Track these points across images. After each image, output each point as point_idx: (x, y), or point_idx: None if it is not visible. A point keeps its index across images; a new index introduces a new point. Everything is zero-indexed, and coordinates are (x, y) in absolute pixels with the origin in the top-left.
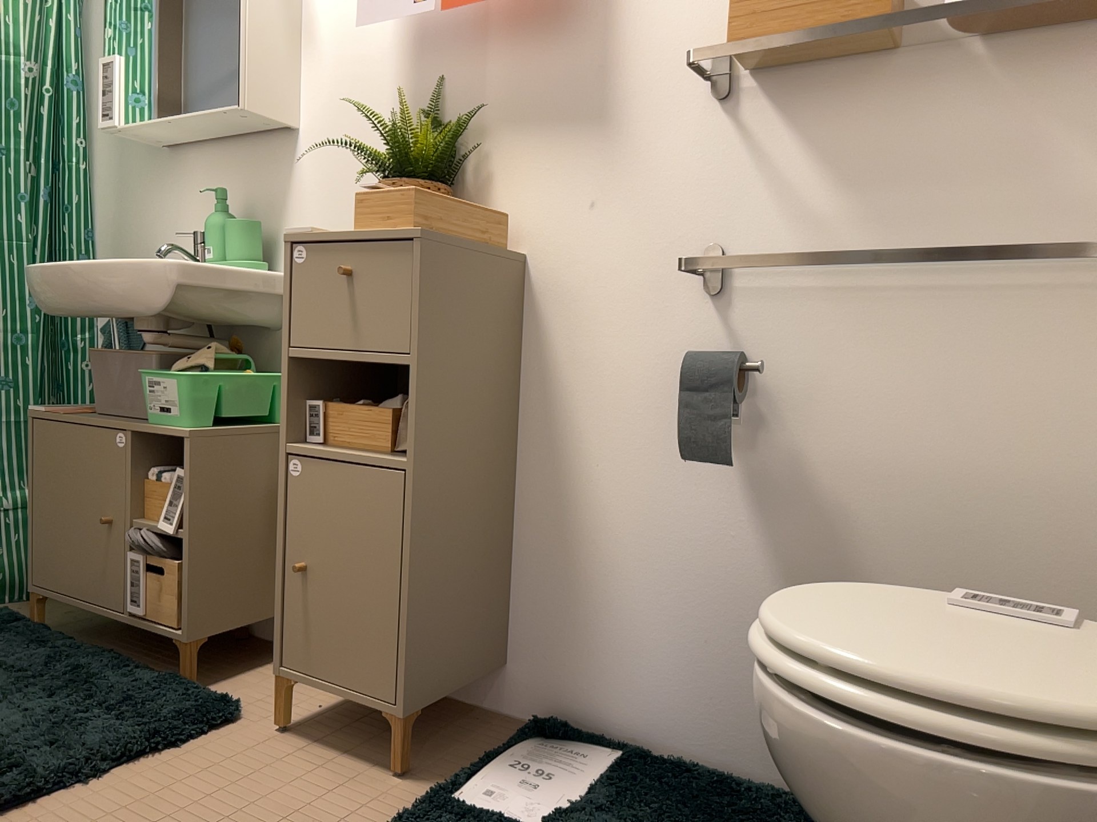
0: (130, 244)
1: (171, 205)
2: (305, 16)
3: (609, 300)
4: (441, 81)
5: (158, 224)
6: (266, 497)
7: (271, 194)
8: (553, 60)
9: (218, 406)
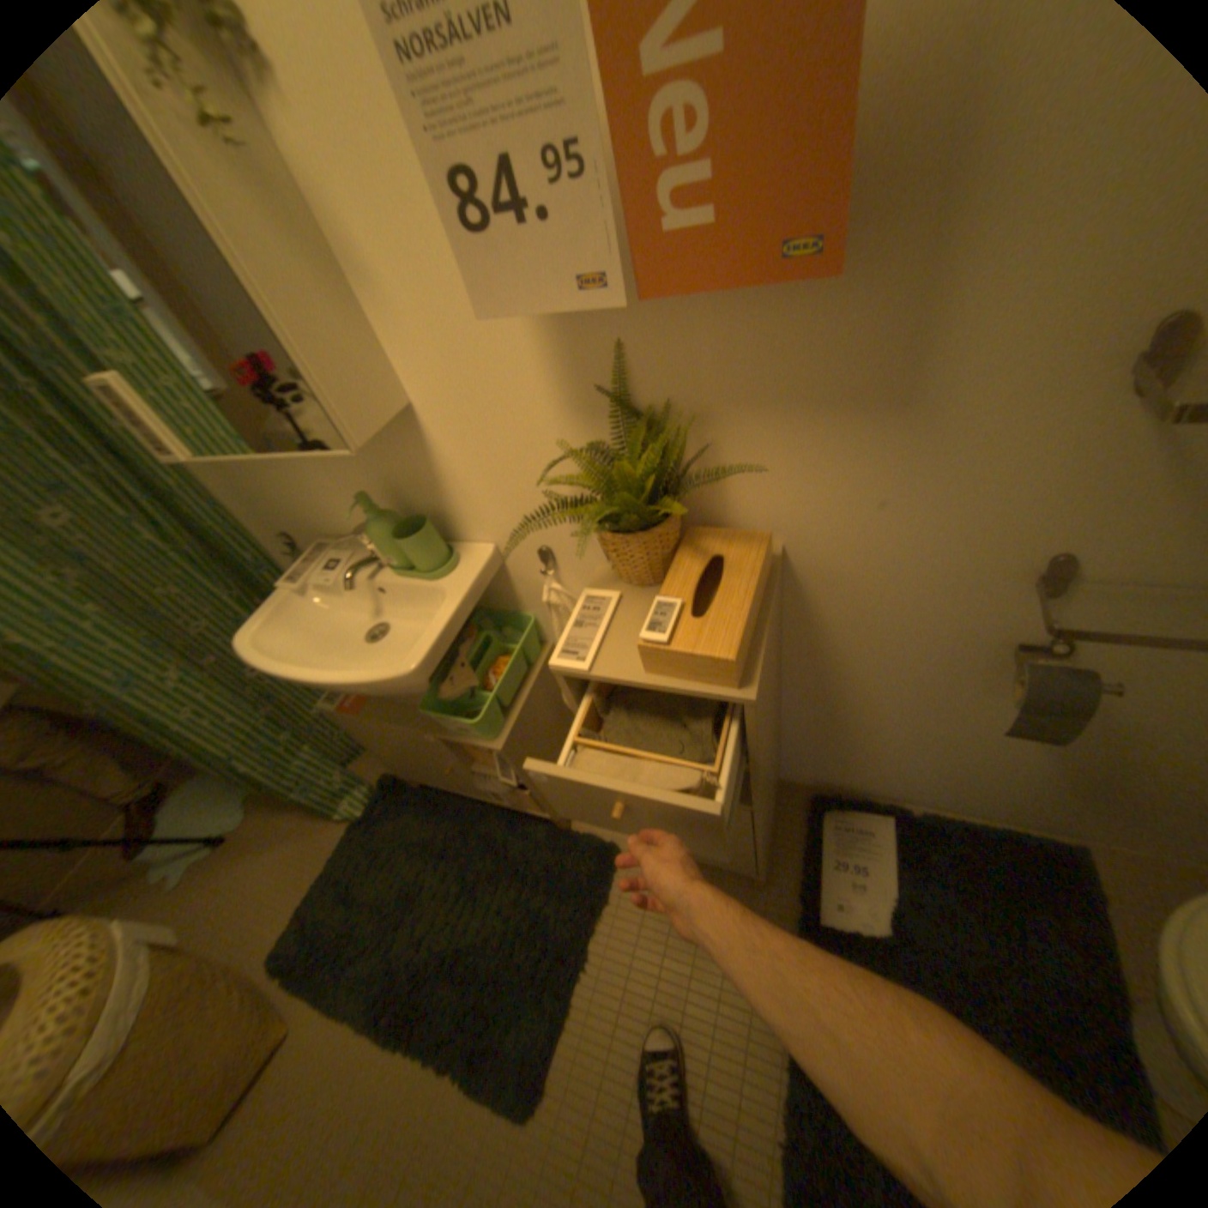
0: (266, 508)
1: (286, 475)
2: (330, 236)
3: (899, 586)
4: (618, 344)
5: (284, 492)
6: (555, 713)
7: (412, 471)
8: (821, 314)
9: (502, 704)
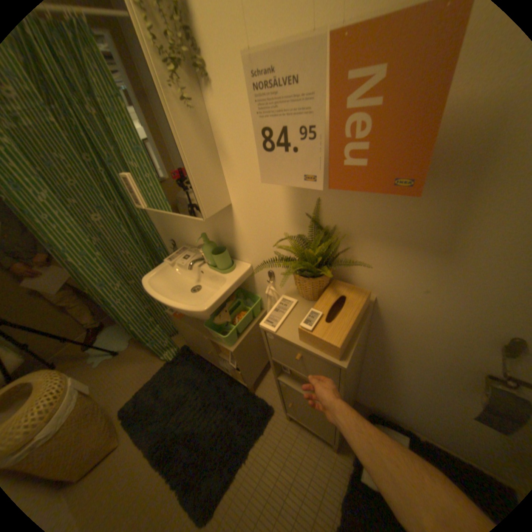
0: (168, 229)
1: (178, 219)
2: (216, 139)
3: (430, 330)
4: (318, 199)
5: (176, 225)
6: (260, 341)
7: (225, 229)
8: (411, 205)
9: (238, 332)
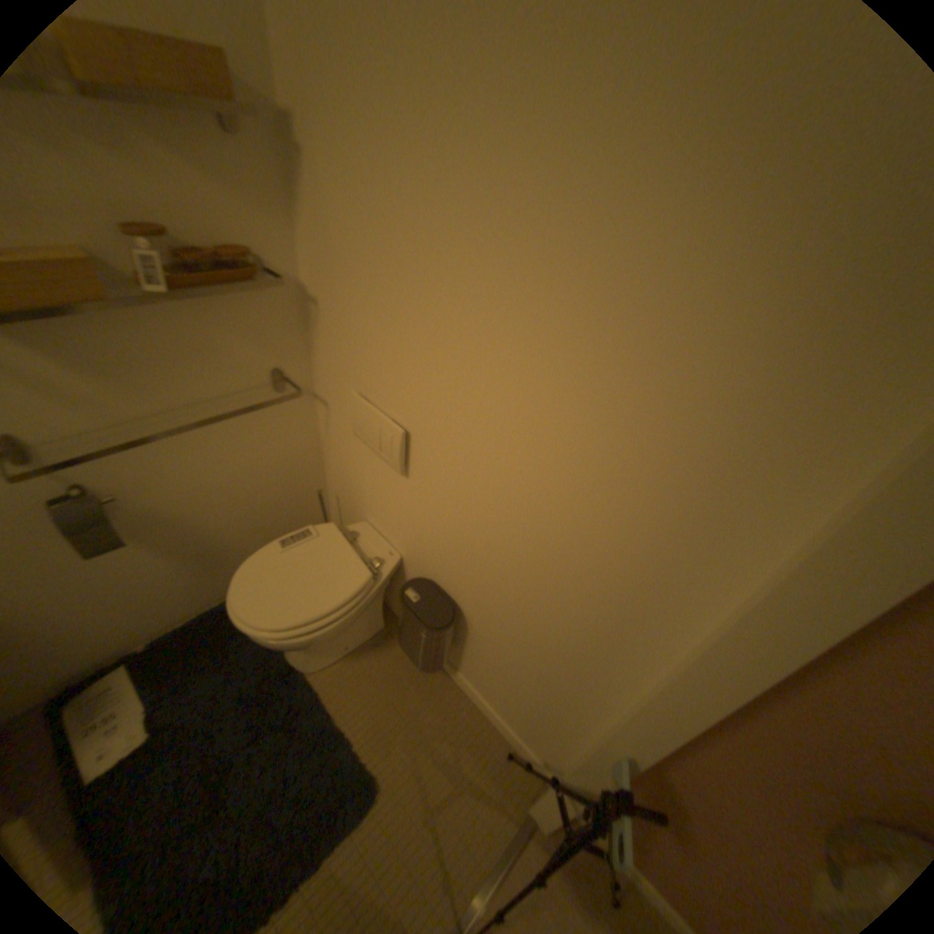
0: None
1: None
2: None
3: None
4: None
5: None
6: None
7: None
8: None
9: None
